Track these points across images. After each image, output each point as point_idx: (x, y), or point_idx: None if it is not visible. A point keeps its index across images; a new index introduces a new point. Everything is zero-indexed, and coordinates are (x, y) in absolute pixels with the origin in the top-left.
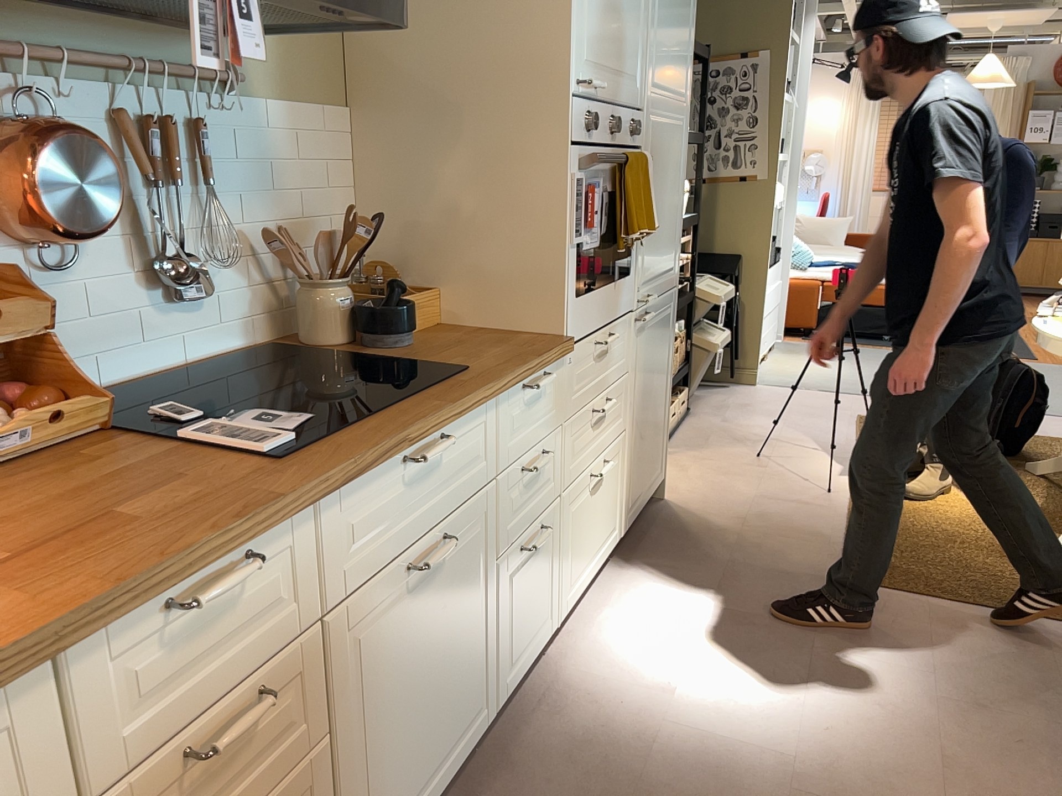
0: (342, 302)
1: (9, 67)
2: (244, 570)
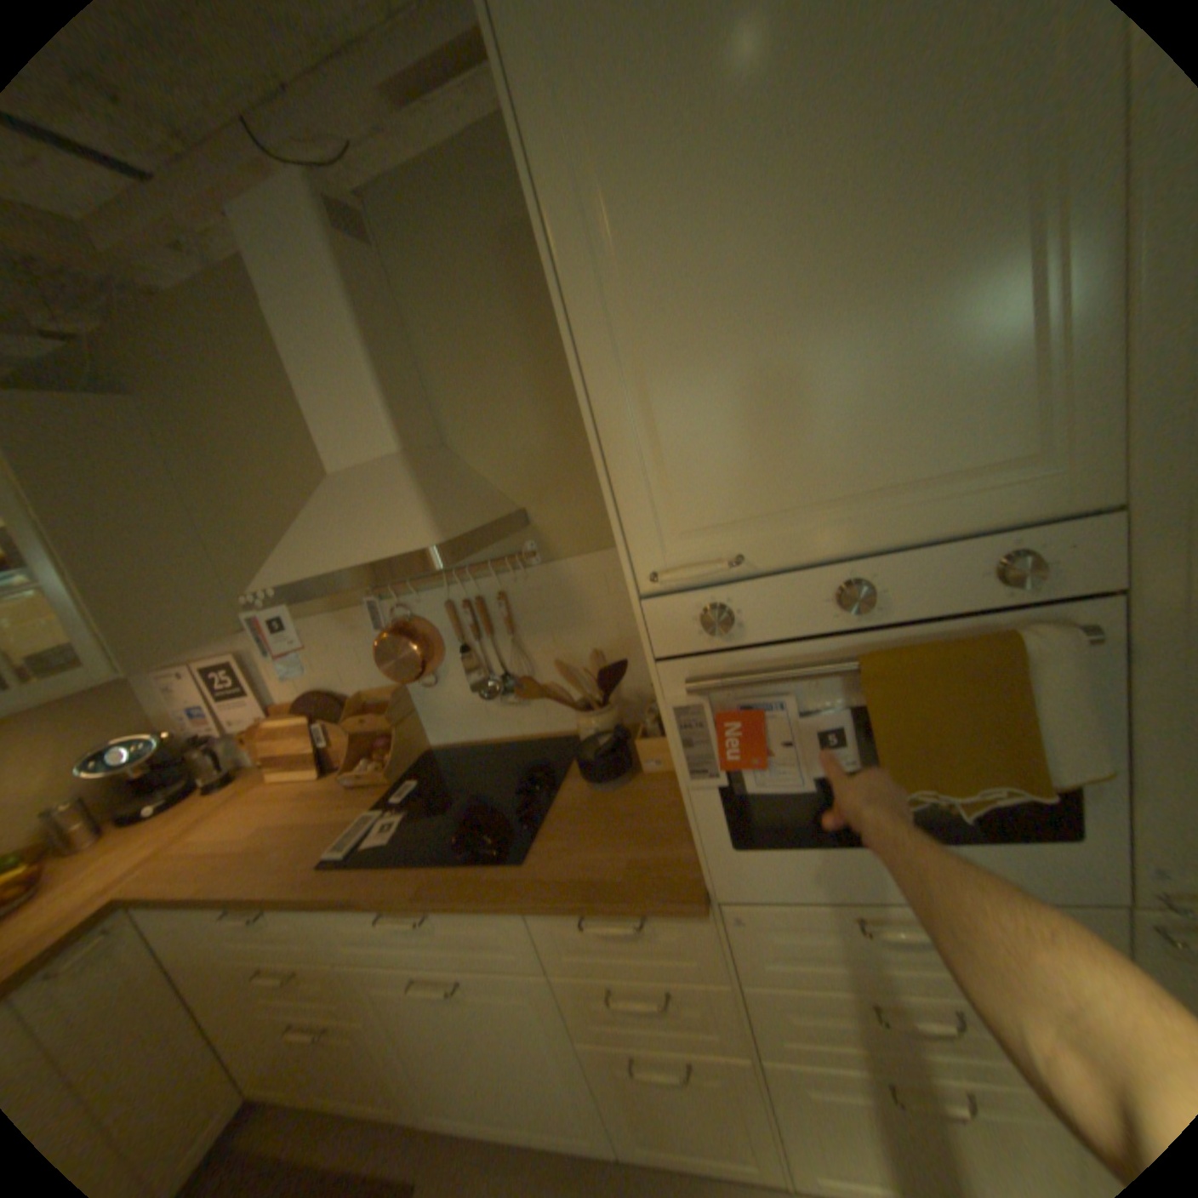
0: (585, 731)
1: (396, 594)
2: (243, 925)
